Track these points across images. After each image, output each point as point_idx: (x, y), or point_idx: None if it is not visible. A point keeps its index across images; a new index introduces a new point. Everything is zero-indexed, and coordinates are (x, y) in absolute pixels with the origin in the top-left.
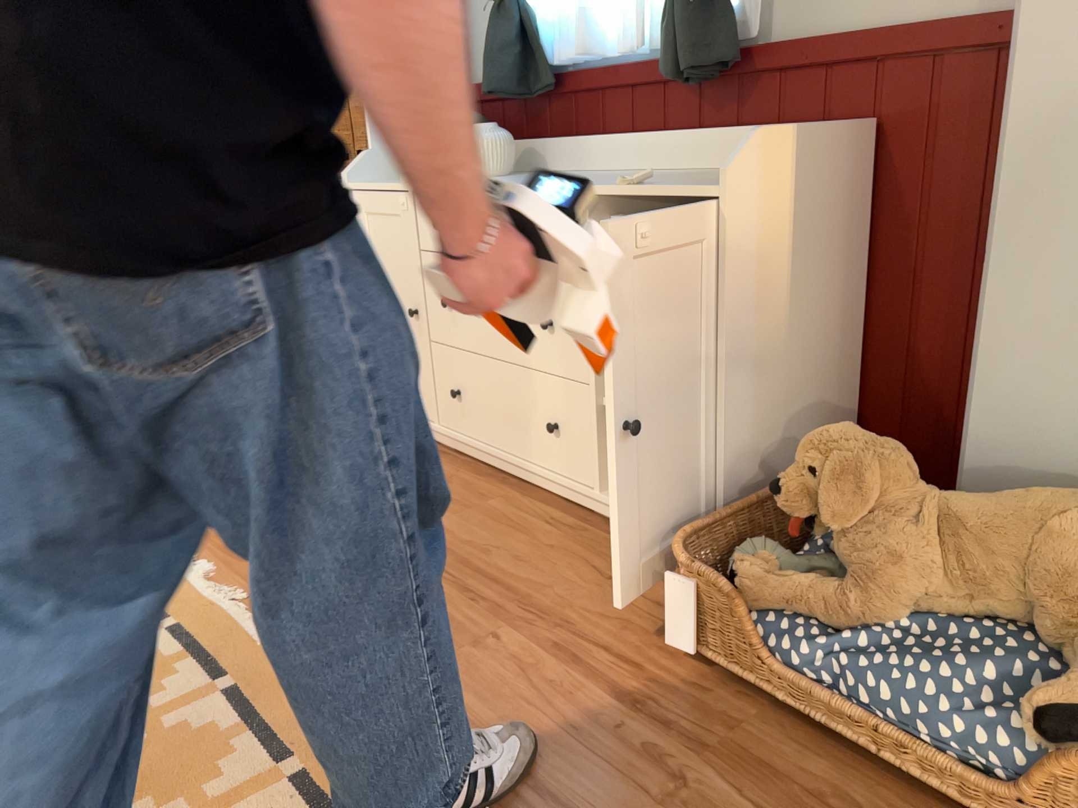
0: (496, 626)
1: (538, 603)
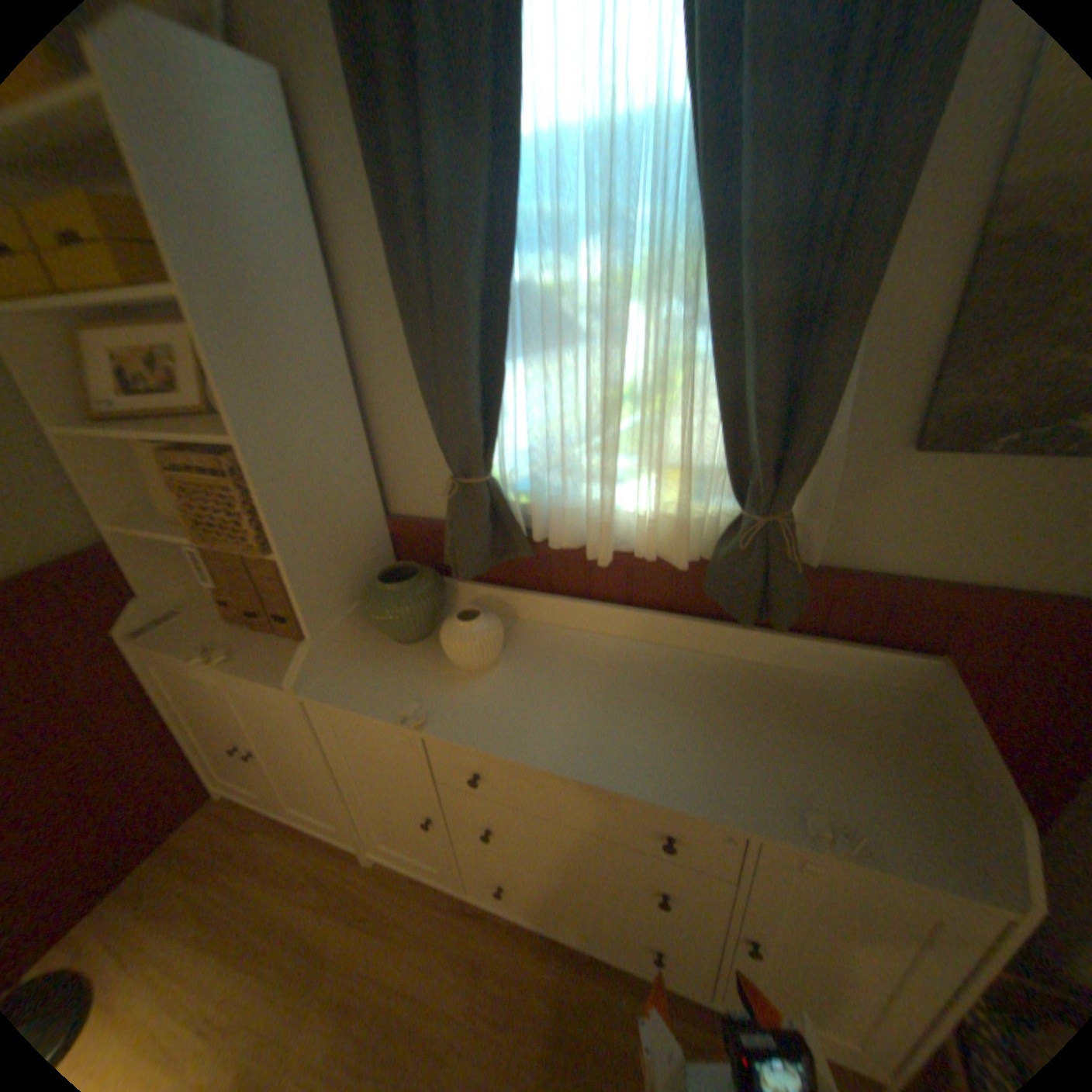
0: None
1: None
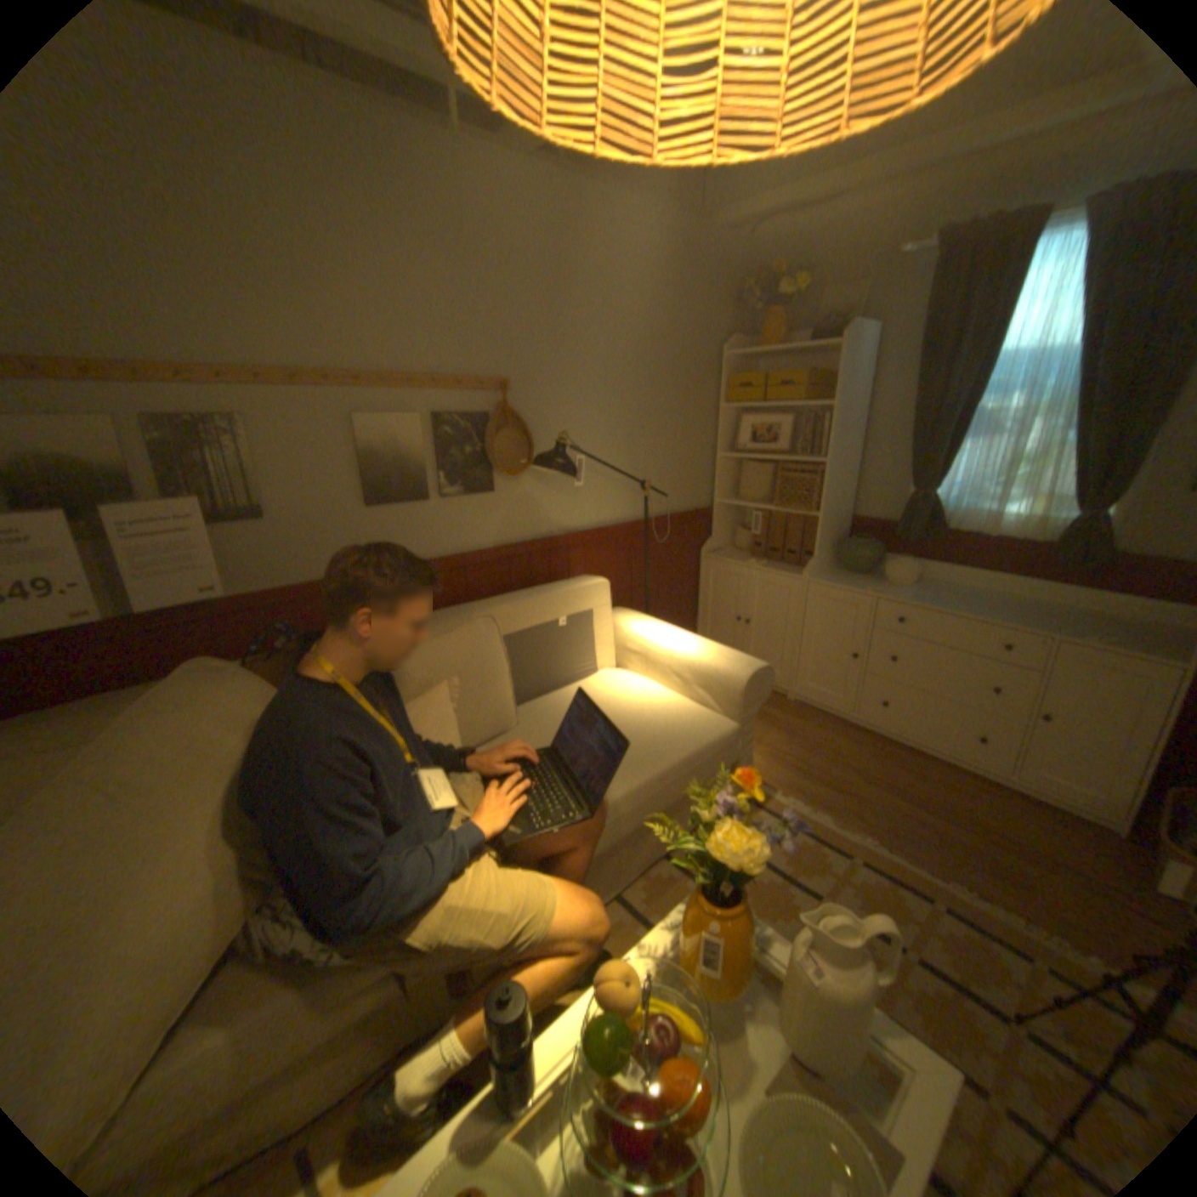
0: (1038, 870)
1: (1043, 855)
